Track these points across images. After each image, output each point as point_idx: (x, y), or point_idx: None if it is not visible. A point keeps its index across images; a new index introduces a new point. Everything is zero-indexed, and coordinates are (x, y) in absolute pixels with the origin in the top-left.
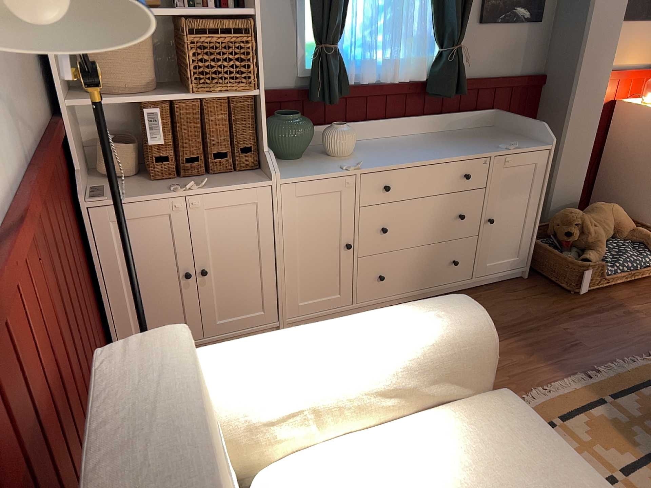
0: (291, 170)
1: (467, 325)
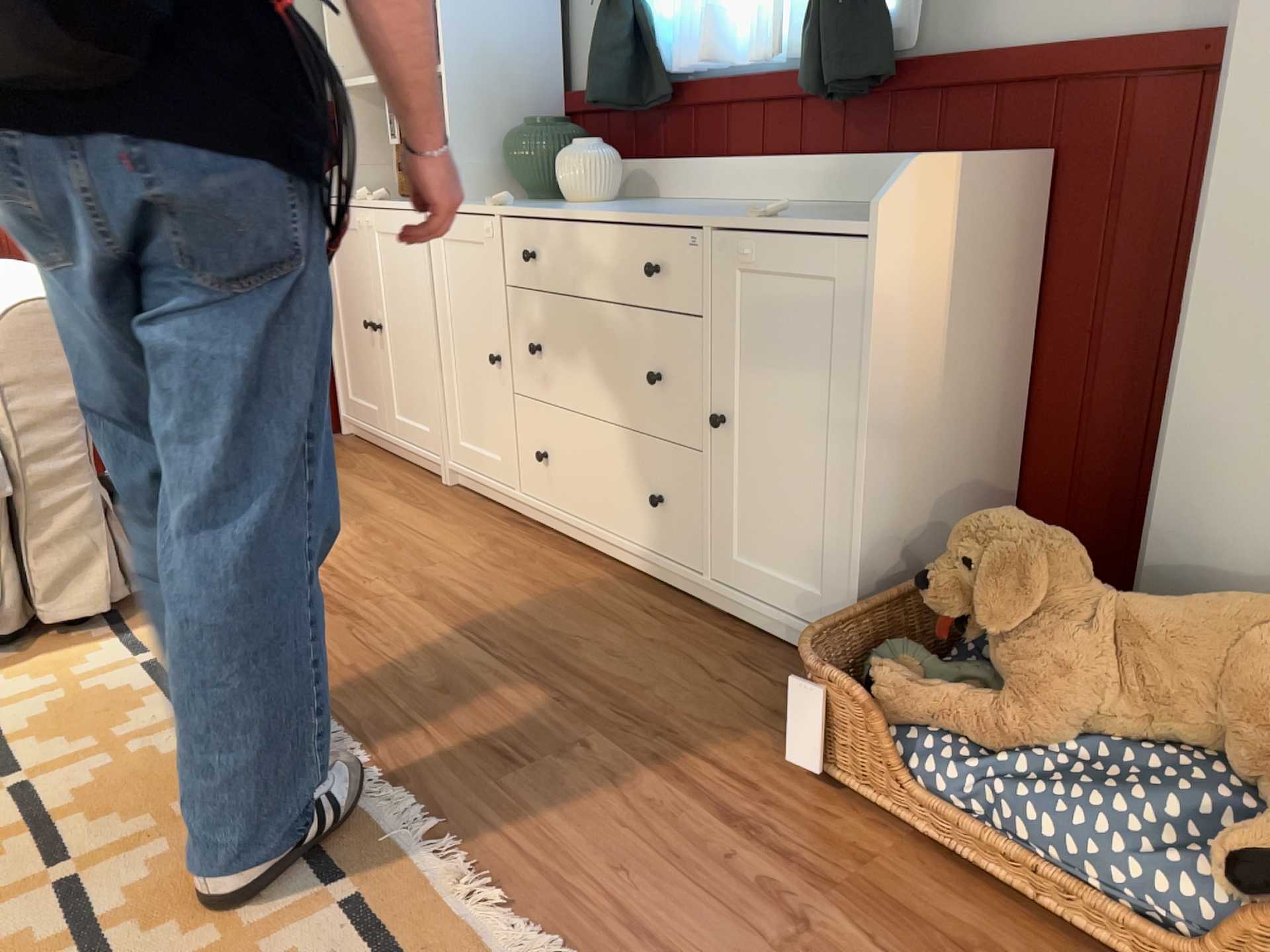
0: (471, 204)
1: (9, 303)
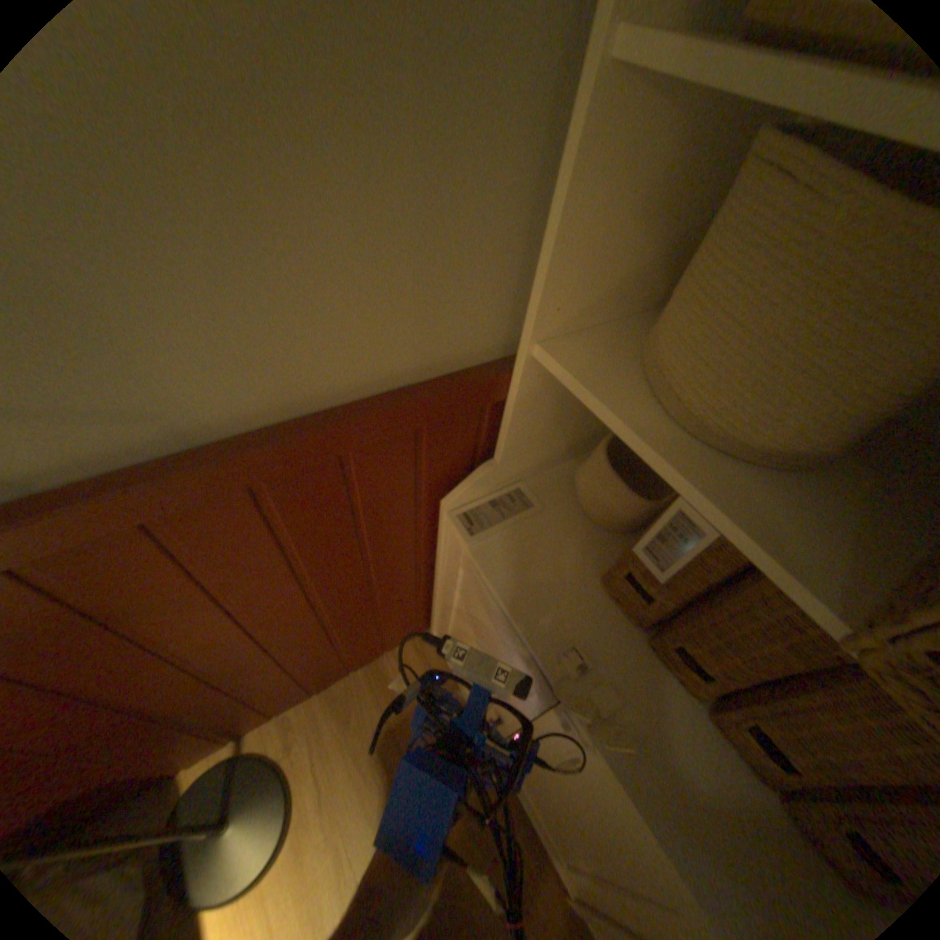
0: None
1: None
